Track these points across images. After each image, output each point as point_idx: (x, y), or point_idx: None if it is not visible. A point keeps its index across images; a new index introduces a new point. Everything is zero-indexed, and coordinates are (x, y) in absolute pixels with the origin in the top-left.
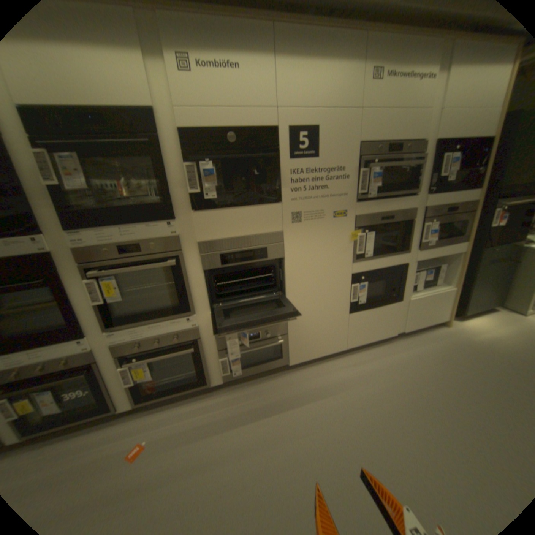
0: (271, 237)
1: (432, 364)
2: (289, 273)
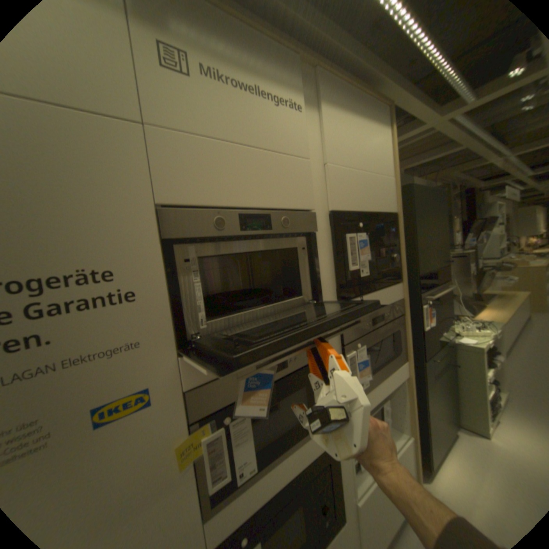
0: None
1: None
2: None
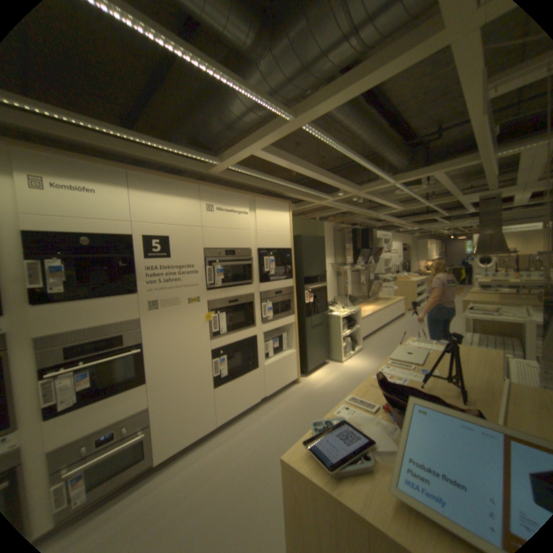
0: (127, 324)
1: (286, 417)
2: (148, 357)
